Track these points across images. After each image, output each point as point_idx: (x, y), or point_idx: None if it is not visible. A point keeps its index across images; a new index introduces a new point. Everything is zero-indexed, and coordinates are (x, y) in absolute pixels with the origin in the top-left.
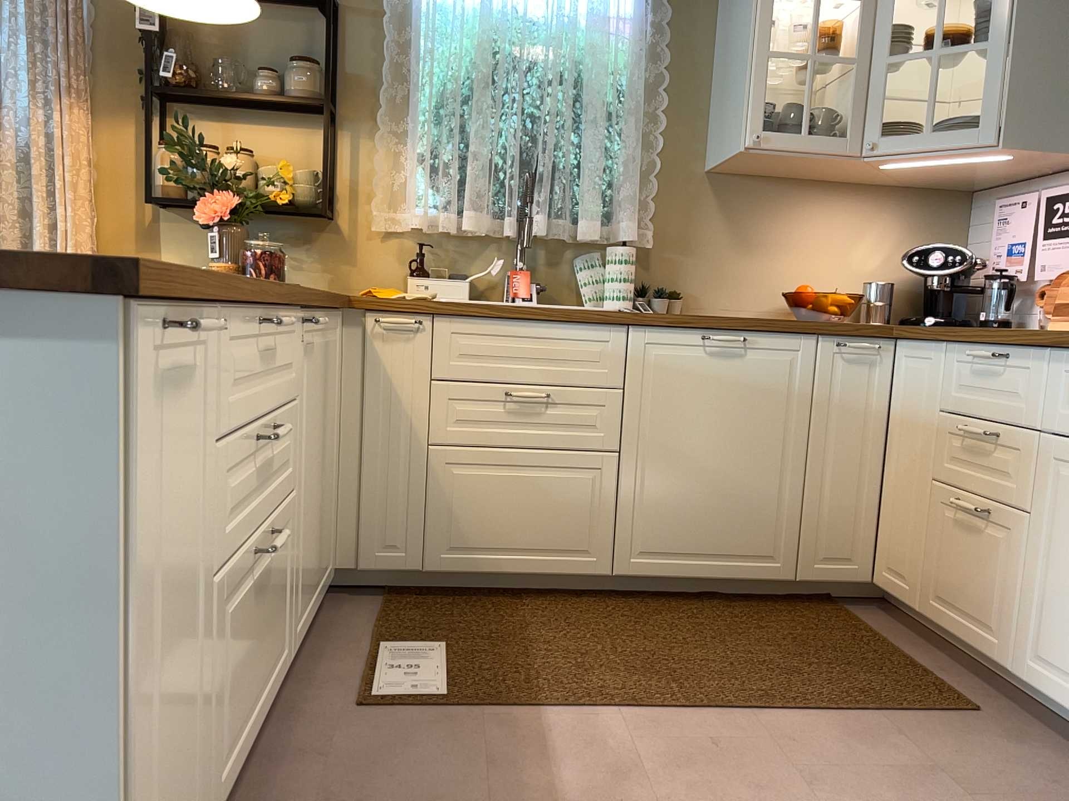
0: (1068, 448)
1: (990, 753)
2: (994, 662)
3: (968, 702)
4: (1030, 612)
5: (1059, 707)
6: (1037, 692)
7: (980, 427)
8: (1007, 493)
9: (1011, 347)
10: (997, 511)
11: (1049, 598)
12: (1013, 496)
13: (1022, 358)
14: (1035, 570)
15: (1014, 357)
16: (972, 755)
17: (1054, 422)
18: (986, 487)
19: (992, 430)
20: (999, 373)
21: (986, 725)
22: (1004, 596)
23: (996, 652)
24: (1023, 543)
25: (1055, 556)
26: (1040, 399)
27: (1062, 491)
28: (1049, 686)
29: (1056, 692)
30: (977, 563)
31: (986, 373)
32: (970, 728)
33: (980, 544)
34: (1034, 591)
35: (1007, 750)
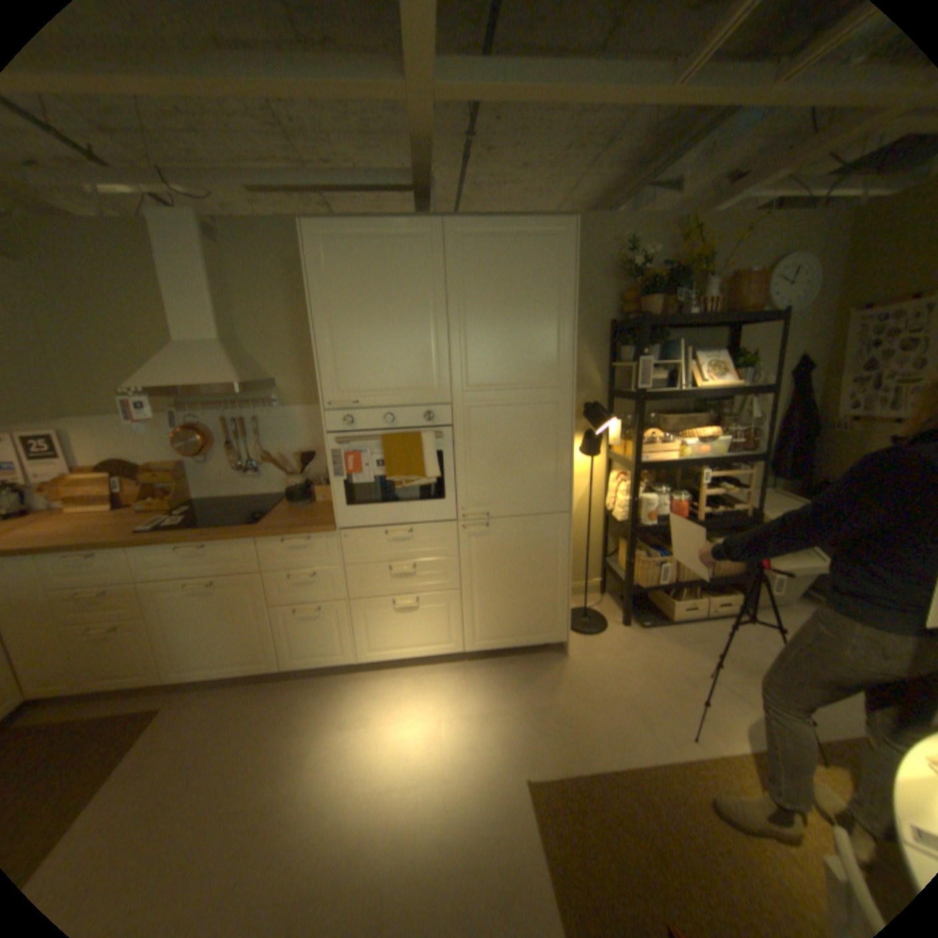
0: (153, 587)
1: (182, 724)
2: (148, 687)
3: (146, 712)
4: (161, 657)
5: (192, 682)
6: (178, 684)
7: (85, 593)
8: (122, 616)
9: (95, 552)
10: (119, 626)
11: (169, 648)
12: (127, 617)
13: (103, 555)
14: (156, 640)
15: (97, 555)
16: (179, 732)
17: (139, 579)
18: (105, 619)
19: (97, 592)
20: (89, 565)
21: (166, 714)
22: (141, 659)
23: (147, 683)
24: (143, 633)
25: (164, 631)
26: (125, 571)
27: (157, 605)
28: (184, 679)
29: (189, 678)
30: (115, 653)
31: (77, 566)
32: (162, 722)
33: (113, 645)
34: (158, 649)
35: (185, 716)
